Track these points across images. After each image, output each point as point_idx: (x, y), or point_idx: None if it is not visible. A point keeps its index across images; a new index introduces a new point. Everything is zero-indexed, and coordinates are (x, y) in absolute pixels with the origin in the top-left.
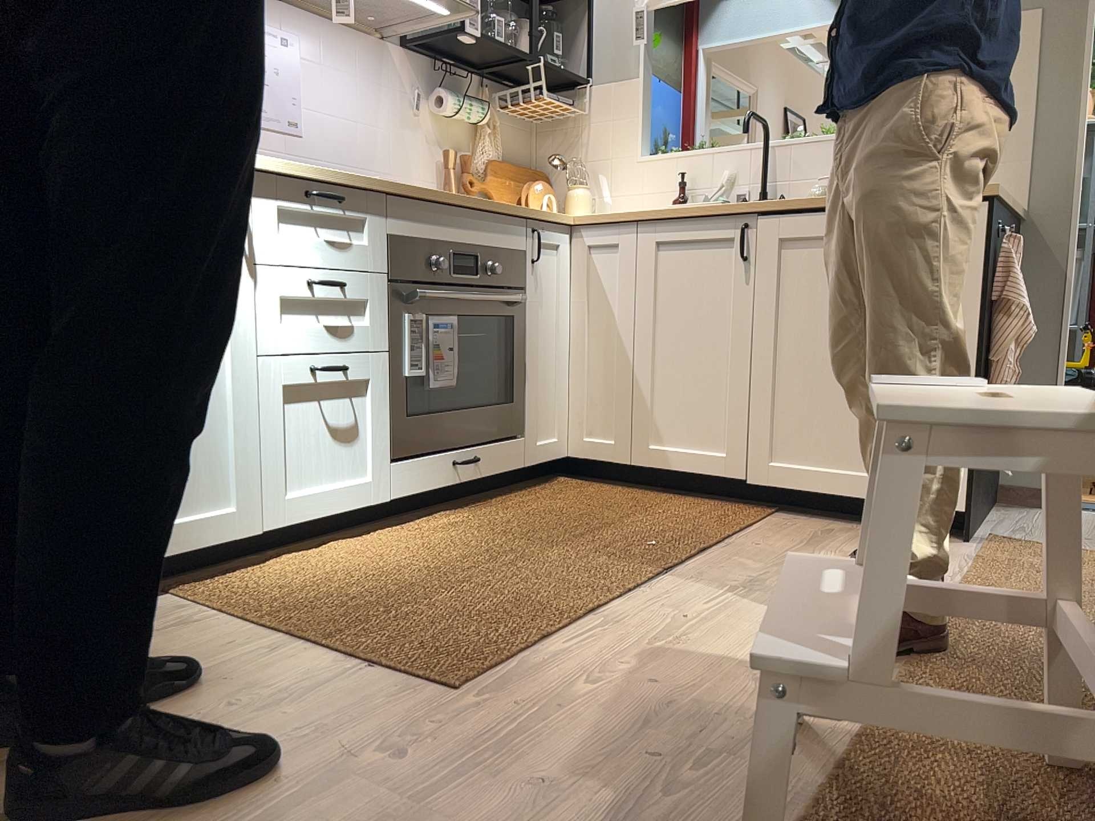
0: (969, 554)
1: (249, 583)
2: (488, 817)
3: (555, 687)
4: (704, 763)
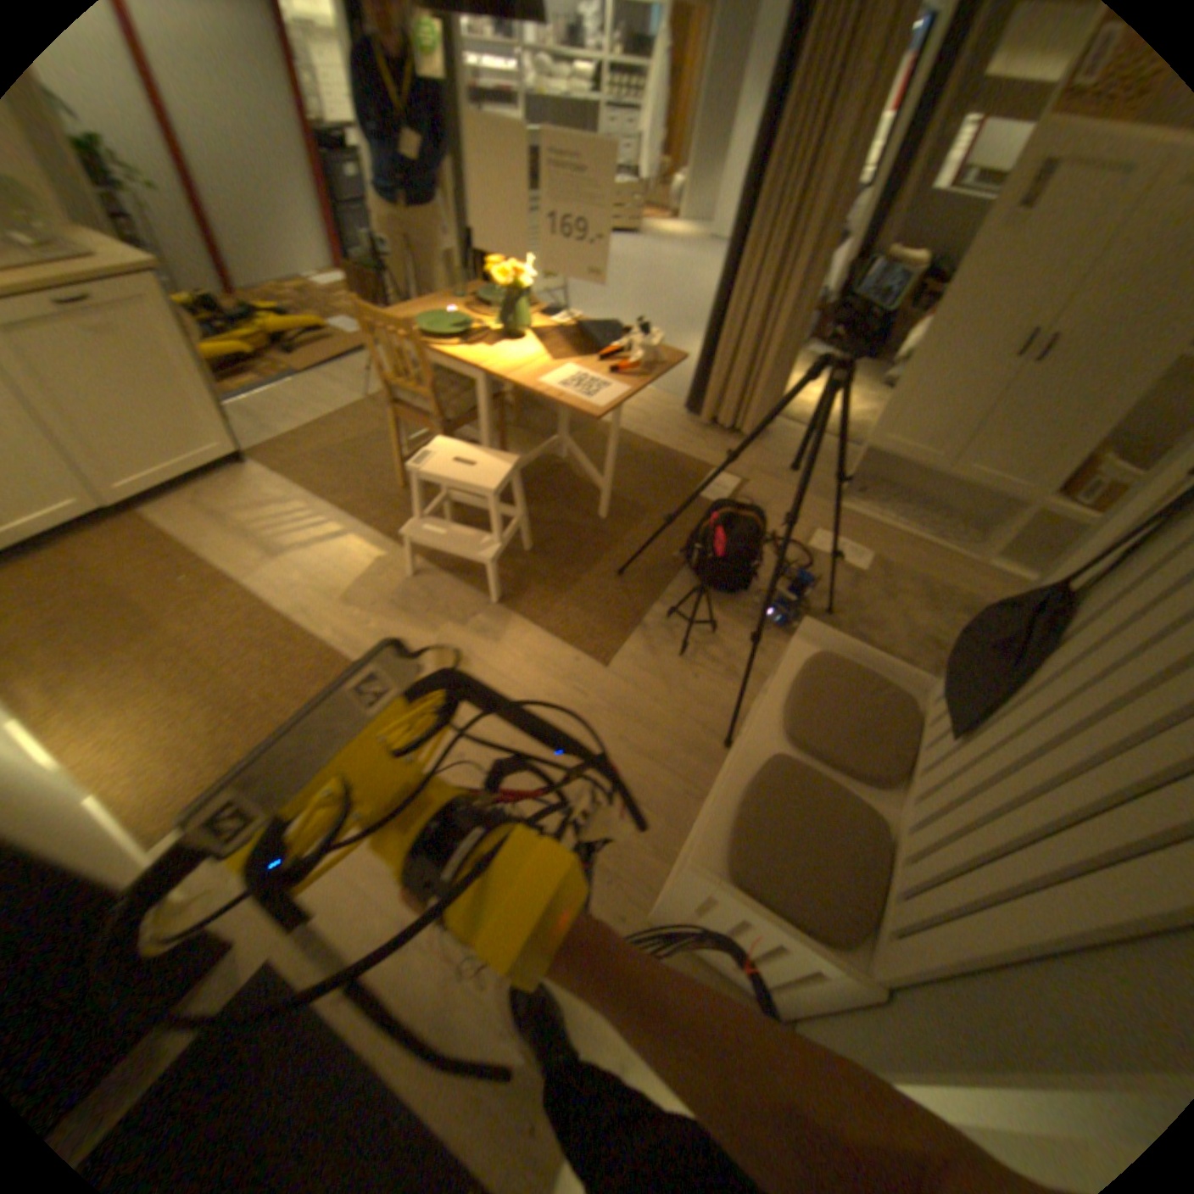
0: (260, 471)
1: (151, 801)
2: (447, 655)
3: (361, 636)
4: (427, 600)
